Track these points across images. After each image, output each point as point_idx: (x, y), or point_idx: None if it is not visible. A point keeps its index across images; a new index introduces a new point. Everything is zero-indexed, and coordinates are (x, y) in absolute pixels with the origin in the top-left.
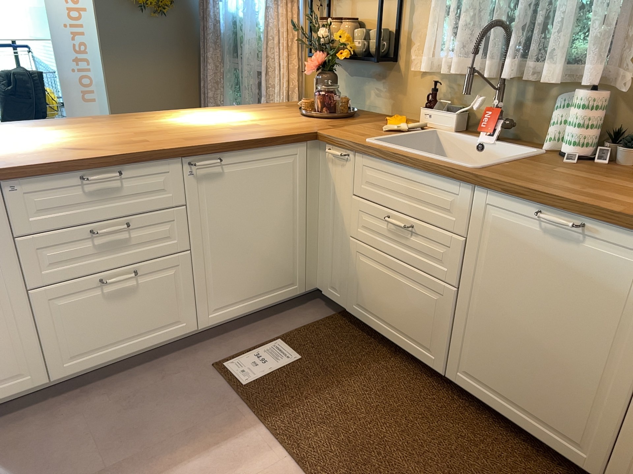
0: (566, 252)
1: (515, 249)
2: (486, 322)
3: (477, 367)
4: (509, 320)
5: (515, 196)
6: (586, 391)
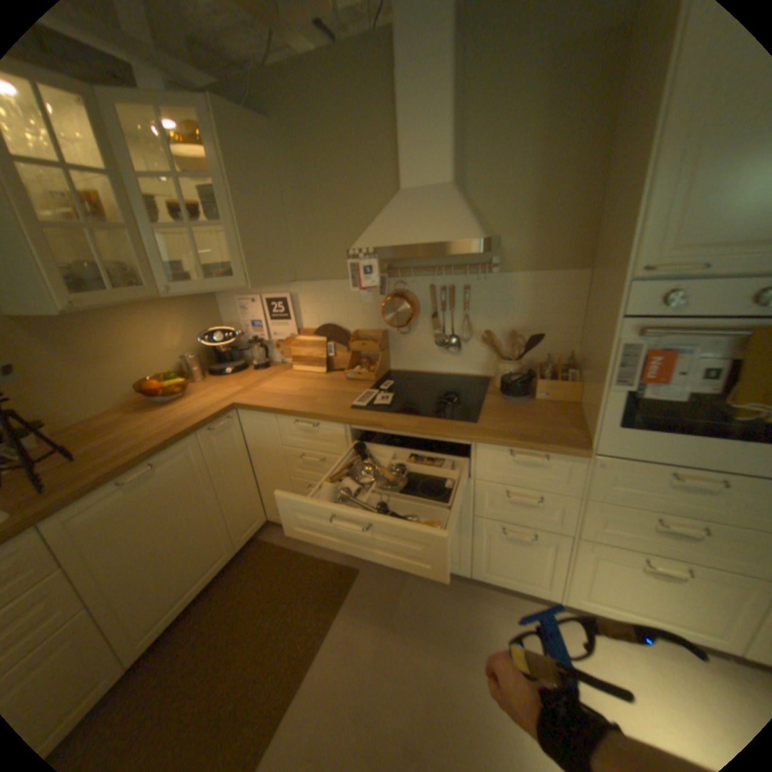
0: (150, 486)
1: (116, 522)
2: (131, 587)
3: (148, 619)
4: (146, 562)
5: (92, 491)
6: (207, 531)
